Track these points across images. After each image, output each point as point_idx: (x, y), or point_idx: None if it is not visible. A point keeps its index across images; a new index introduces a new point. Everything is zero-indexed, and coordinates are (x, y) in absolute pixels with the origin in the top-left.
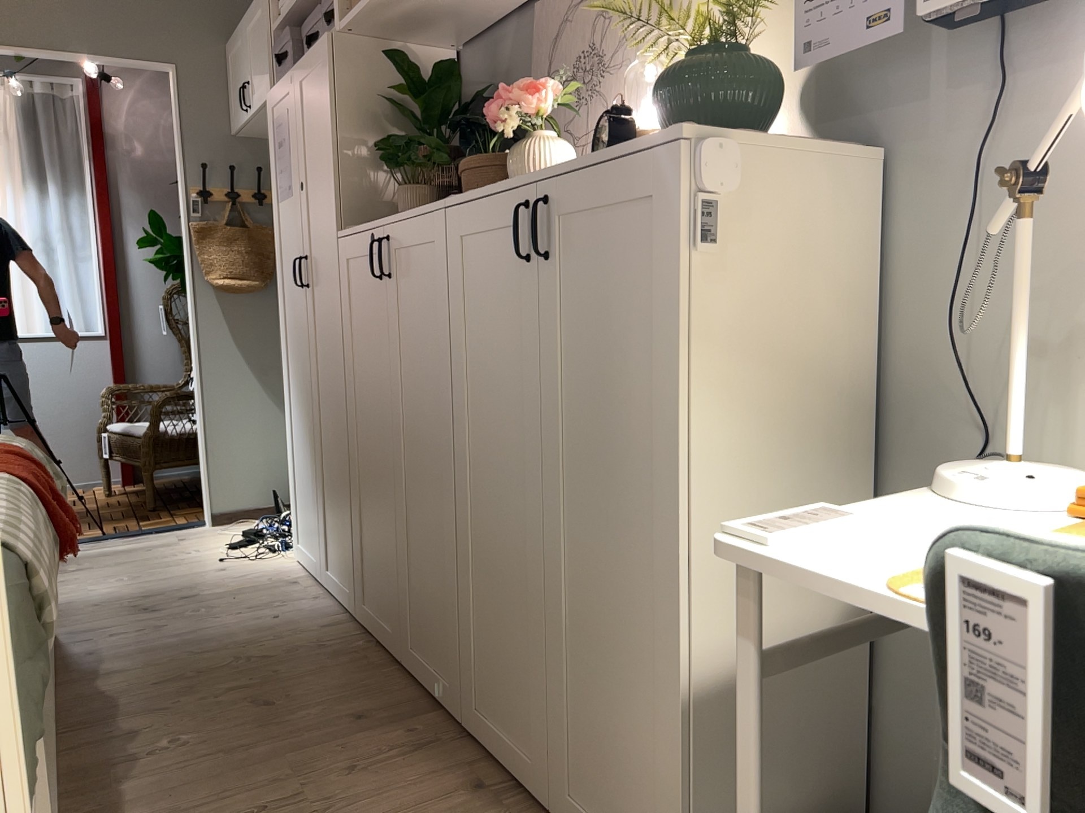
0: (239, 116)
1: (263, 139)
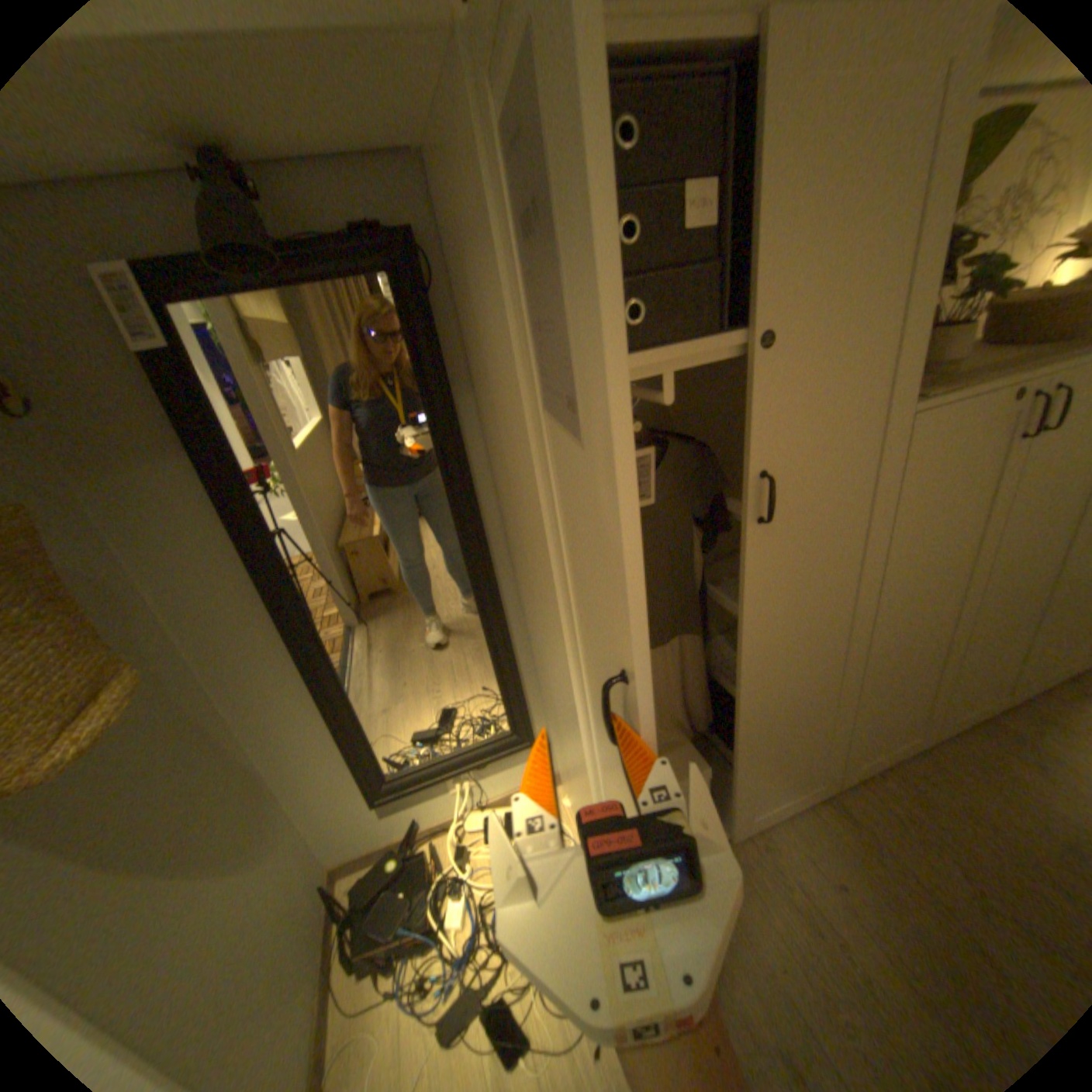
0: None
1: None
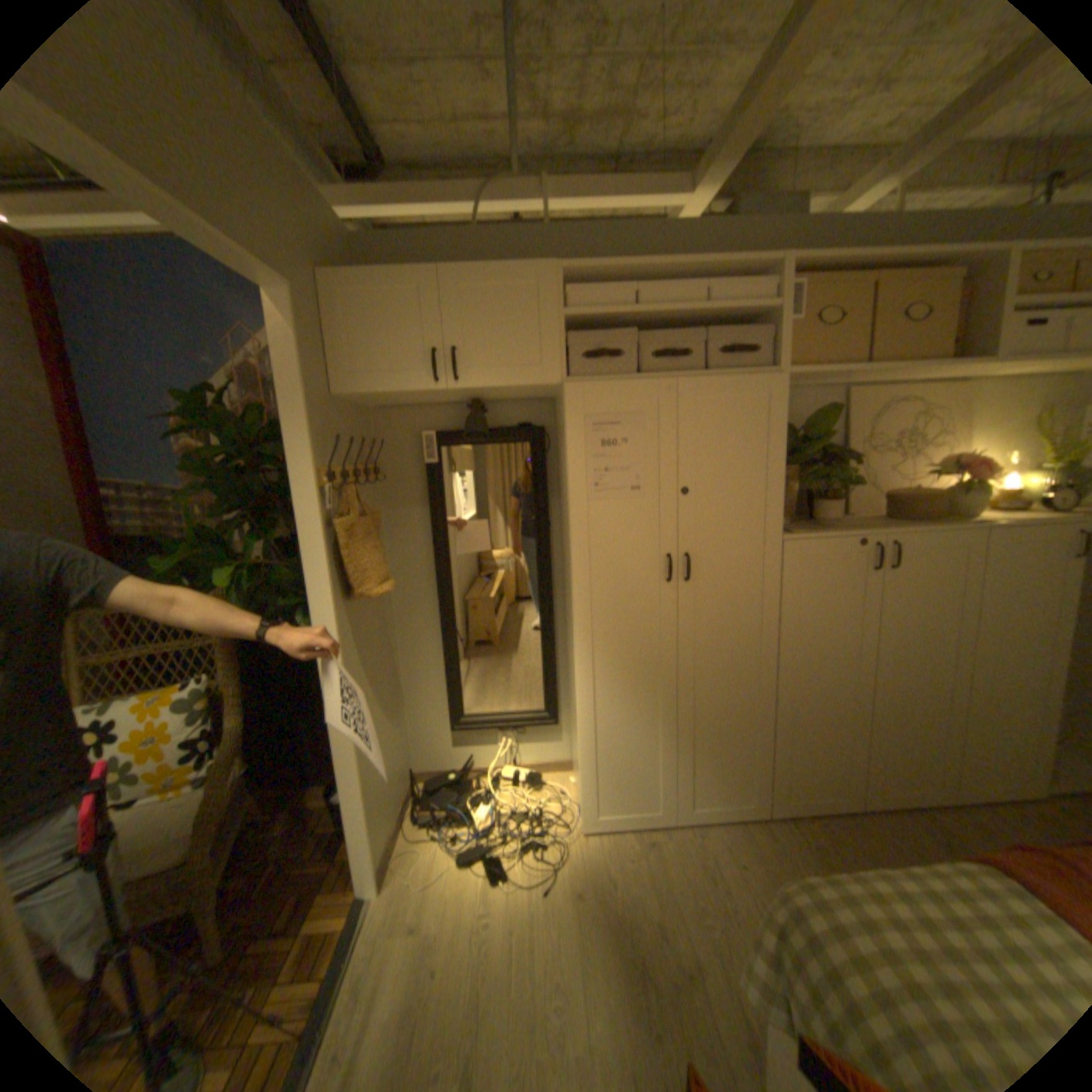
0: (392, 383)
1: (349, 405)
